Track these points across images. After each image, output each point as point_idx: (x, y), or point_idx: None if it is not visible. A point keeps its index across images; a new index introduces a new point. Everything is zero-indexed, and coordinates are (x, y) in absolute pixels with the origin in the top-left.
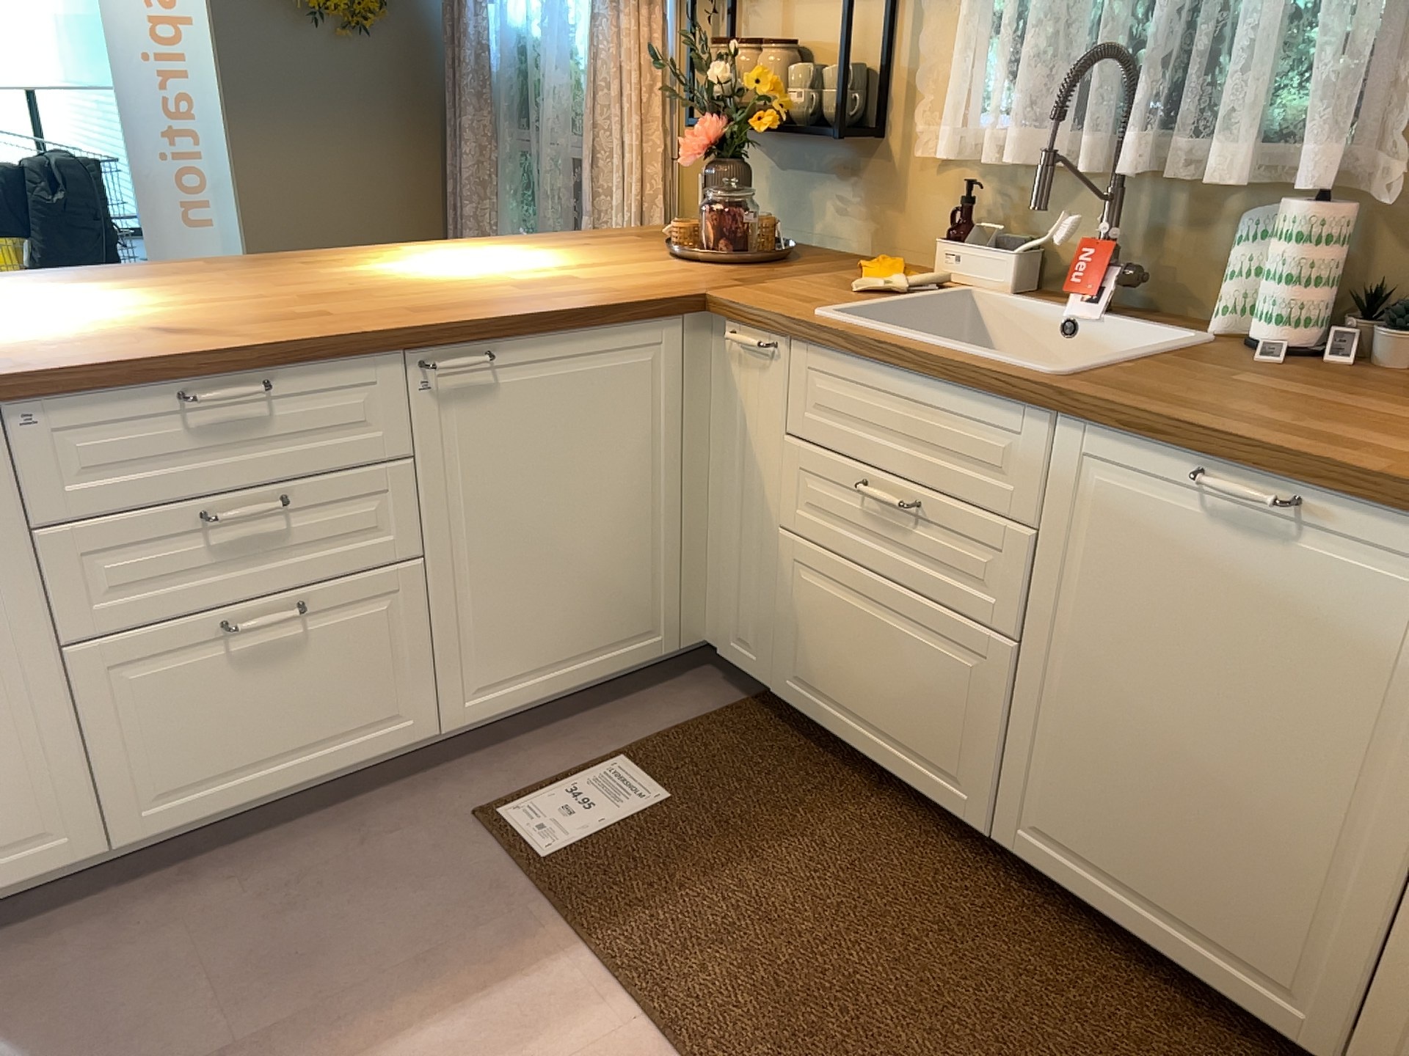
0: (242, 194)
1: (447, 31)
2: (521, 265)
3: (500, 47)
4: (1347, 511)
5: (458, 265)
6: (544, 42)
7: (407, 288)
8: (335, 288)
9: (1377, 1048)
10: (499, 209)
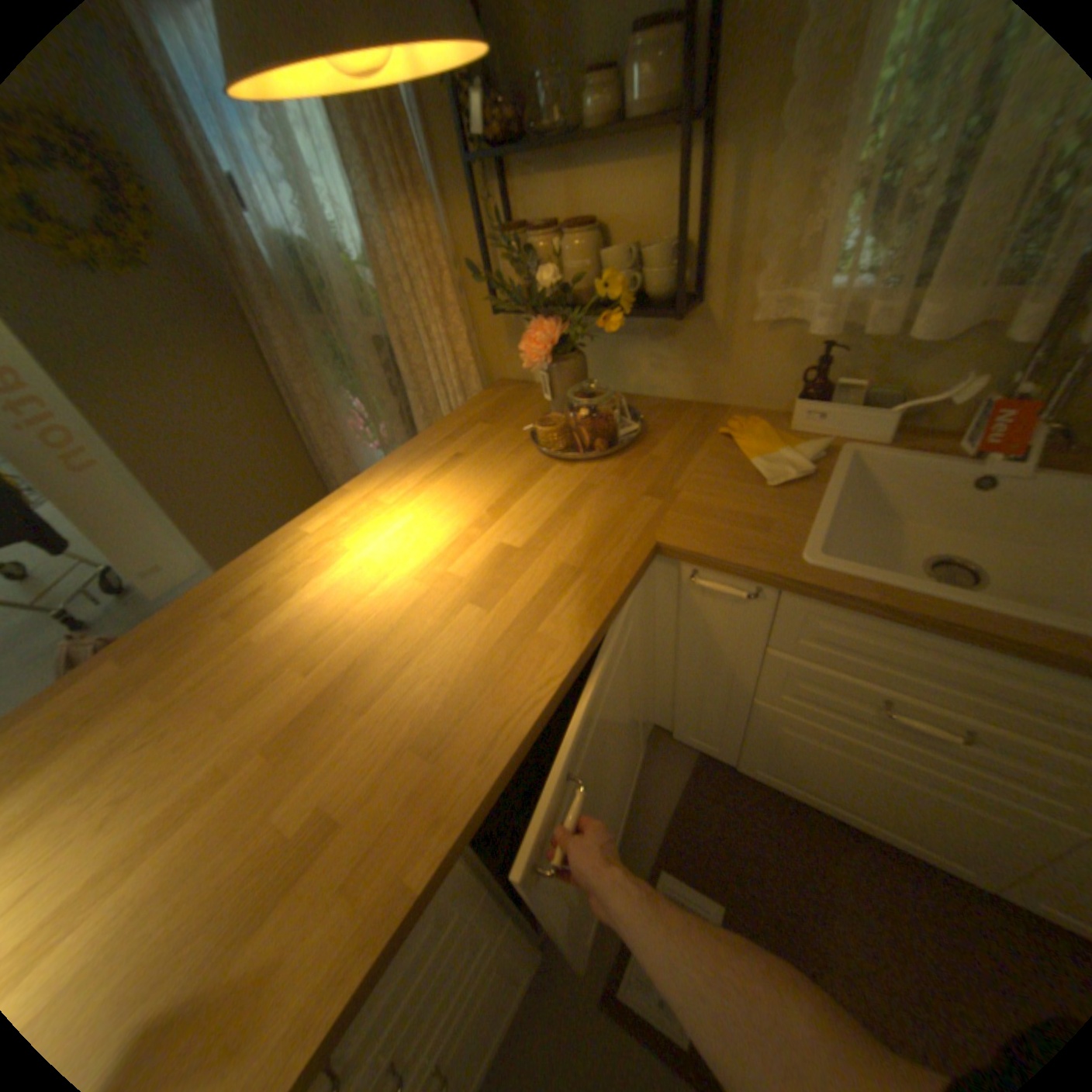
0: (105, 437)
1: (211, 238)
2: (441, 533)
3: (269, 247)
4: None
5: (382, 556)
6: (309, 238)
7: (372, 658)
8: (292, 694)
9: None
10: (322, 379)
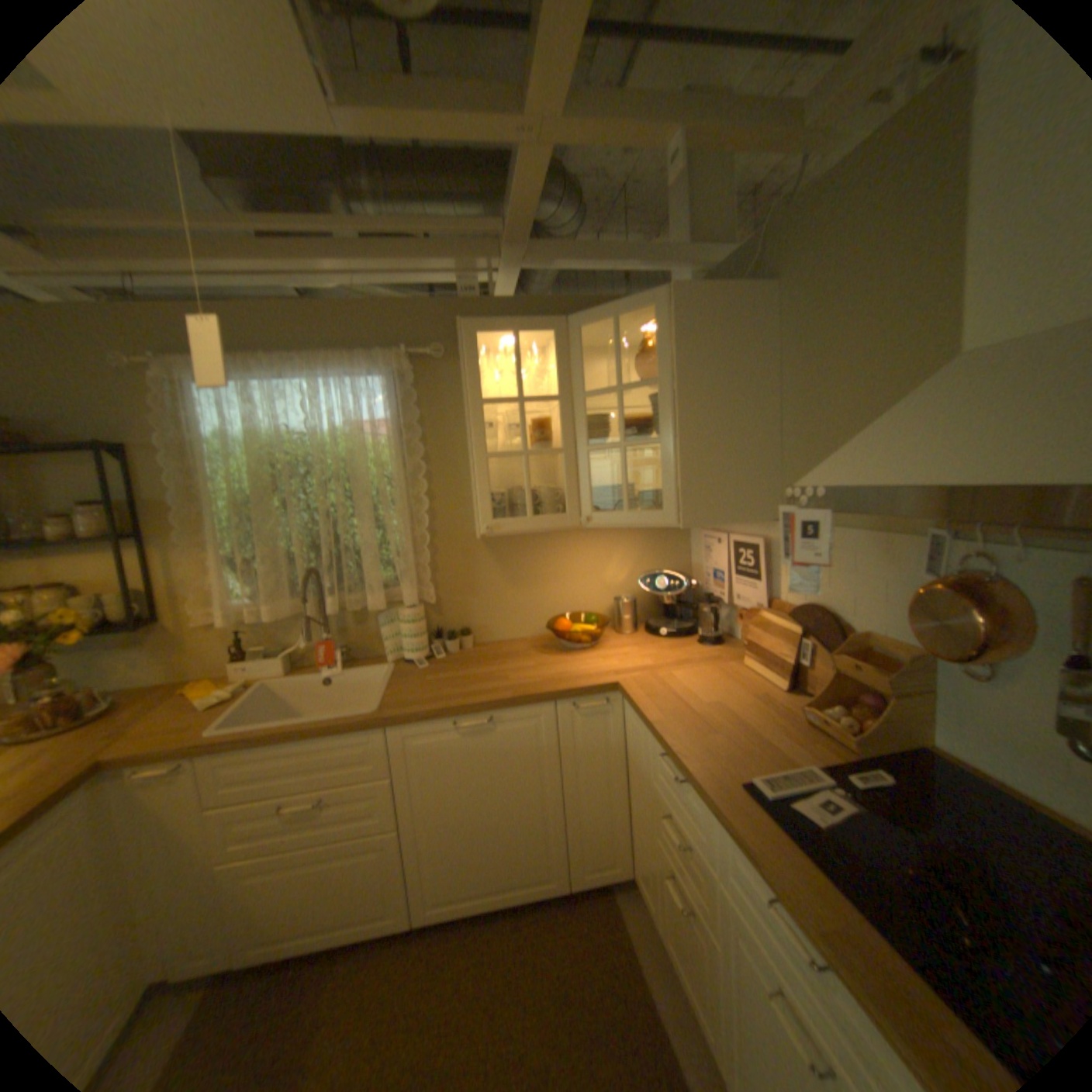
0: None
1: None
2: None
3: None
4: (506, 713)
5: None
6: None
7: None
8: None
9: (577, 875)
10: None
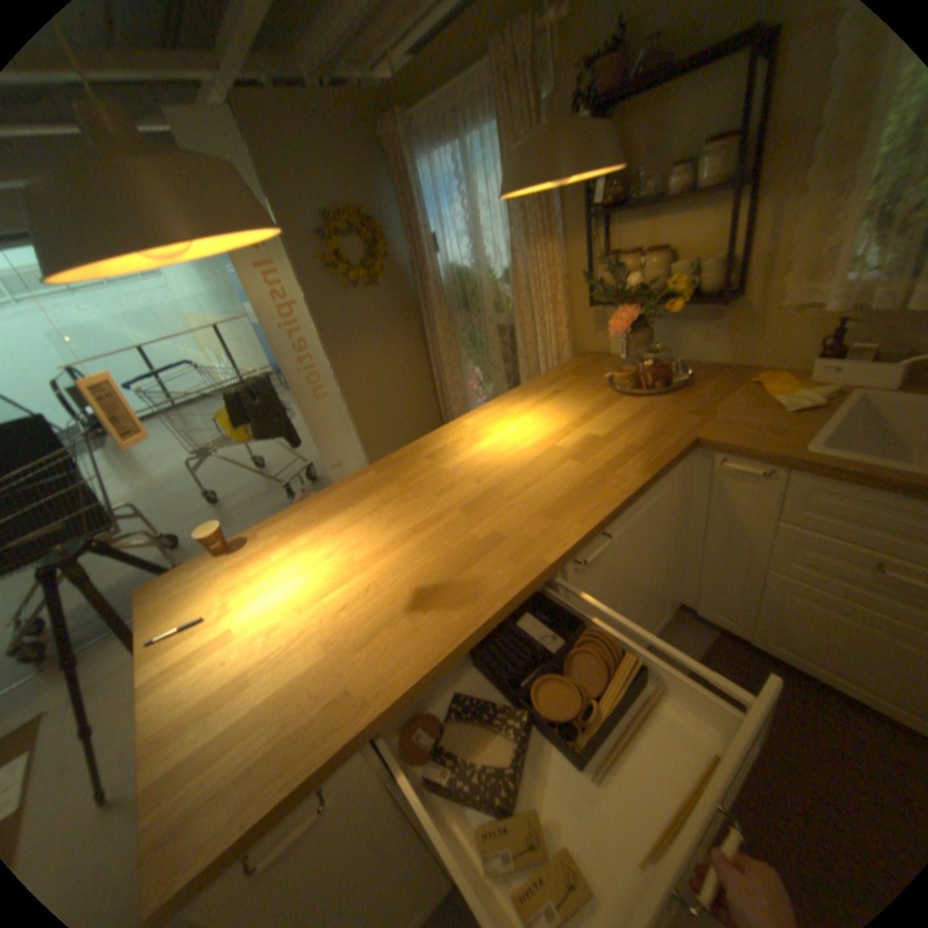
0: (337, 381)
1: (409, 270)
2: (548, 428)
3: (444, 274)
4: None
5: (513, 437)
6: (470, 268)
7: (512, 479)
8: (470, 490)
9: None
10: (457, 354)
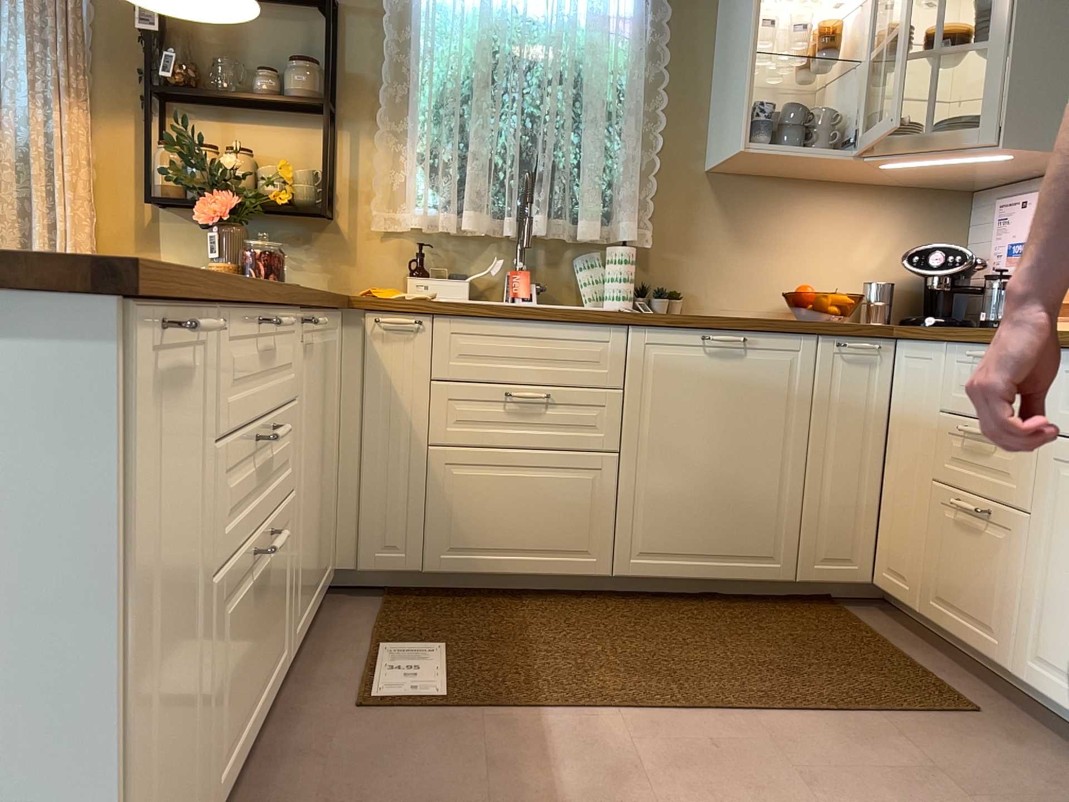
0: None
1: None
2: None
3: None
4: (763, 337)
5: None
6: None
7: None
8: None
9: (808, 559)
10: None
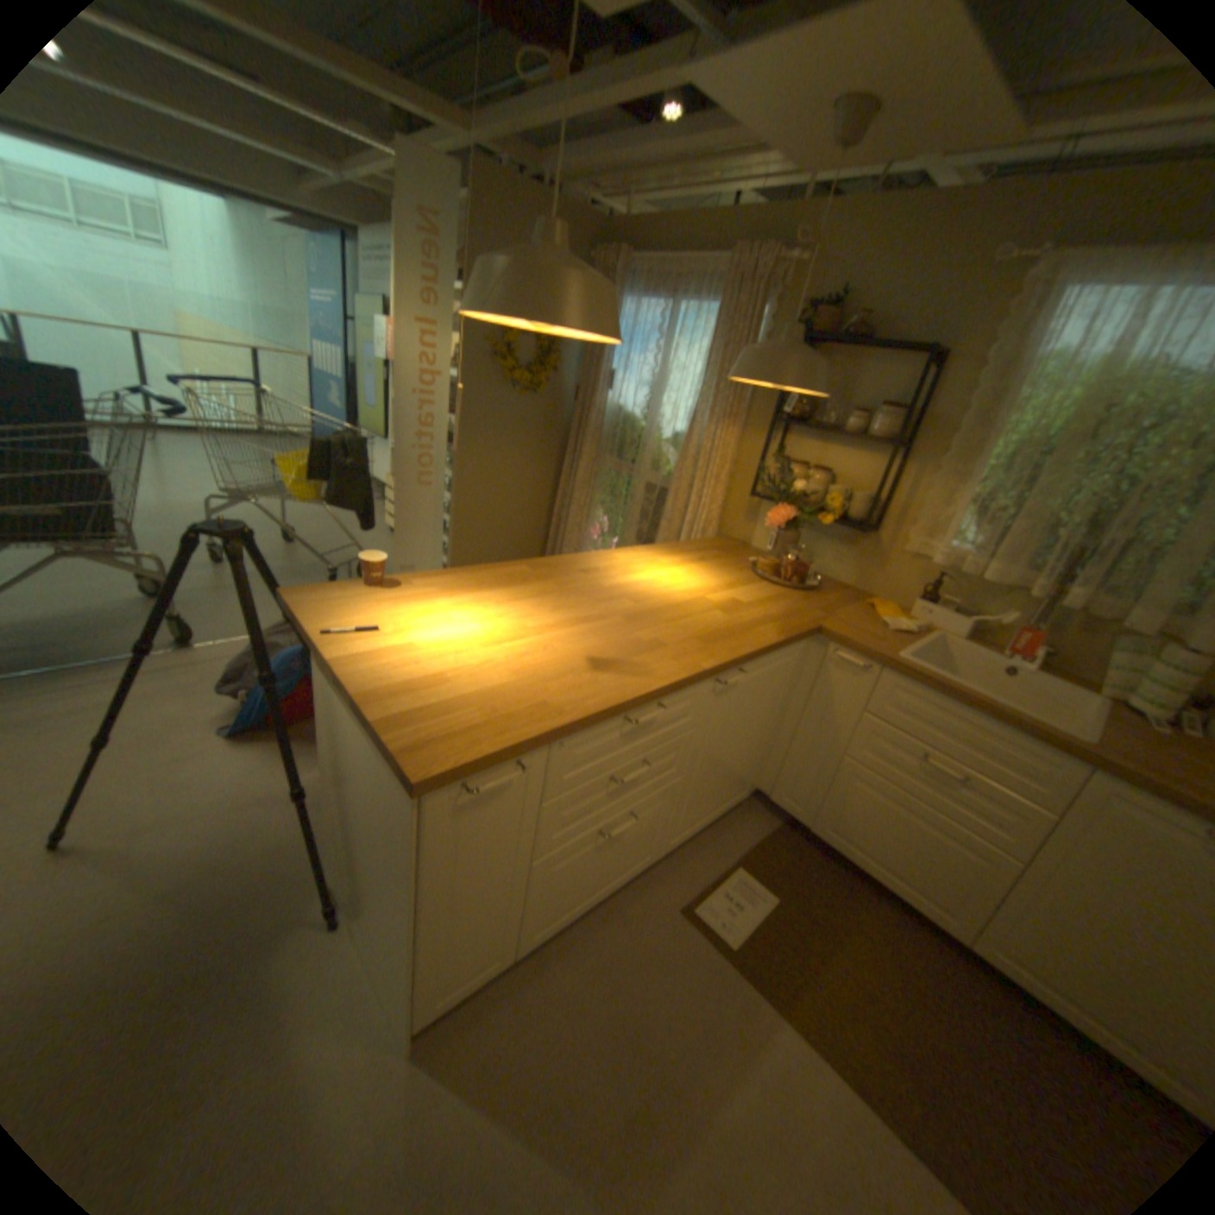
0: (456, 473)
1: (571, 393)
2: (698, 583)
3: (611, 412)
4: None
5: (665, 580)
6: (641, 417)
7: (668, 609)
8: (630, 606)
9: None
10: (592, 496)
